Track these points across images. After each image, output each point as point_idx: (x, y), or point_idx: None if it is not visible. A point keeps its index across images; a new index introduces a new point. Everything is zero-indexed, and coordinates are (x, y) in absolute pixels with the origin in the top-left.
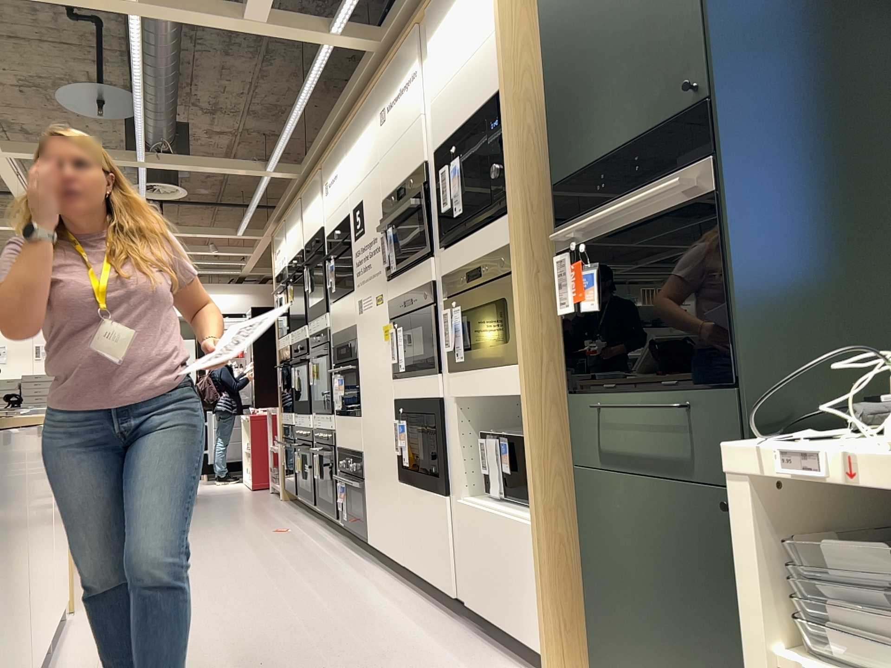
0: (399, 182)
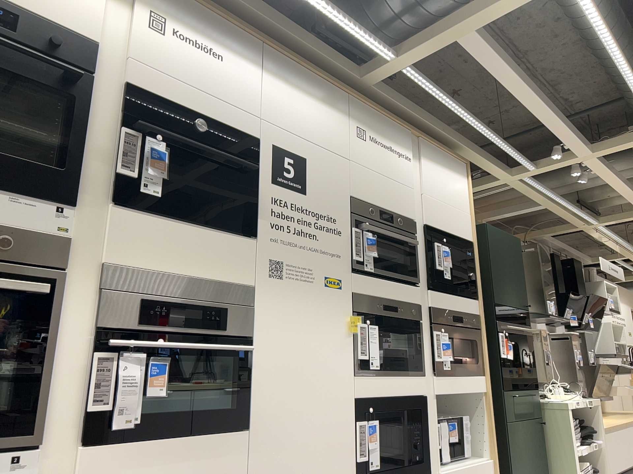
0: (382, 204)
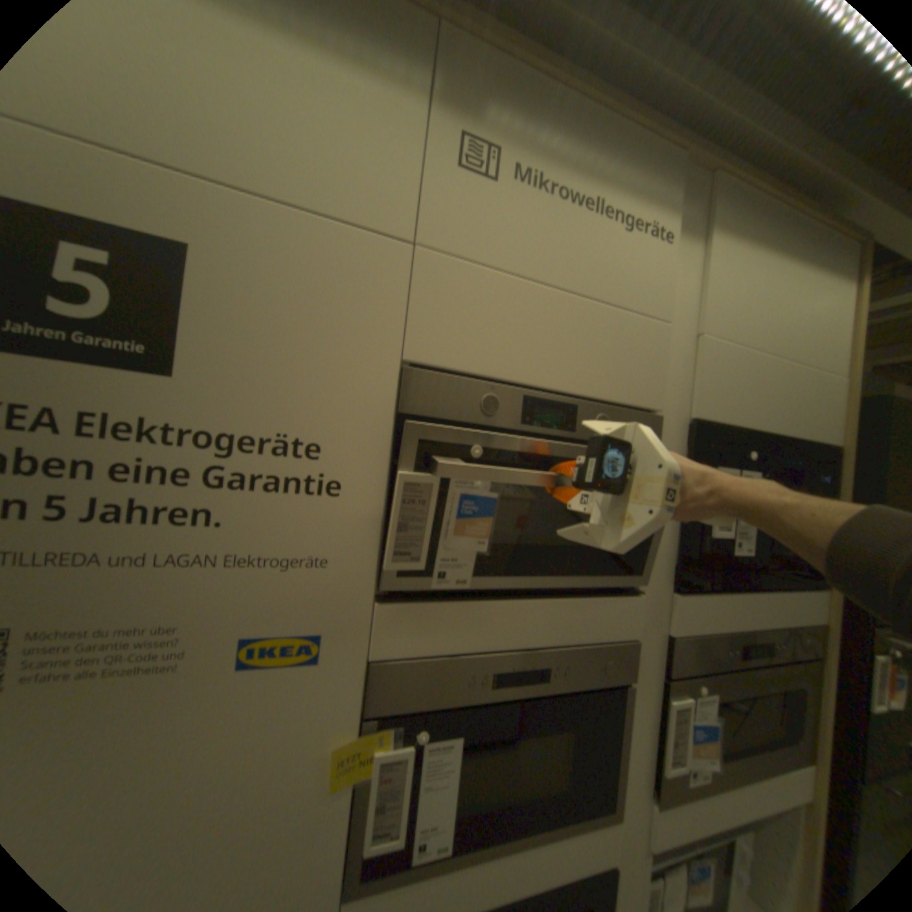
0: (535, 379)
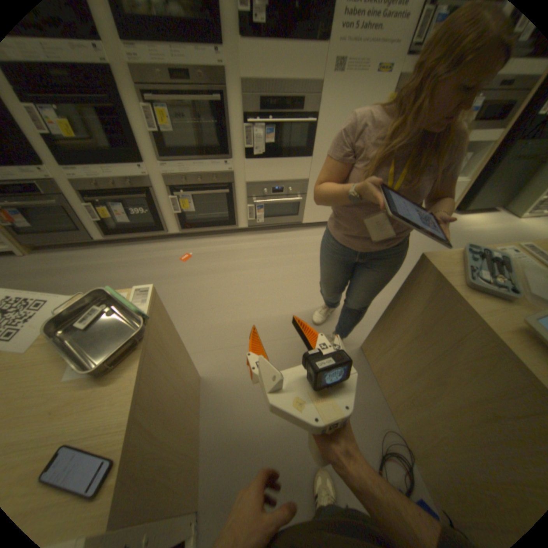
0: None
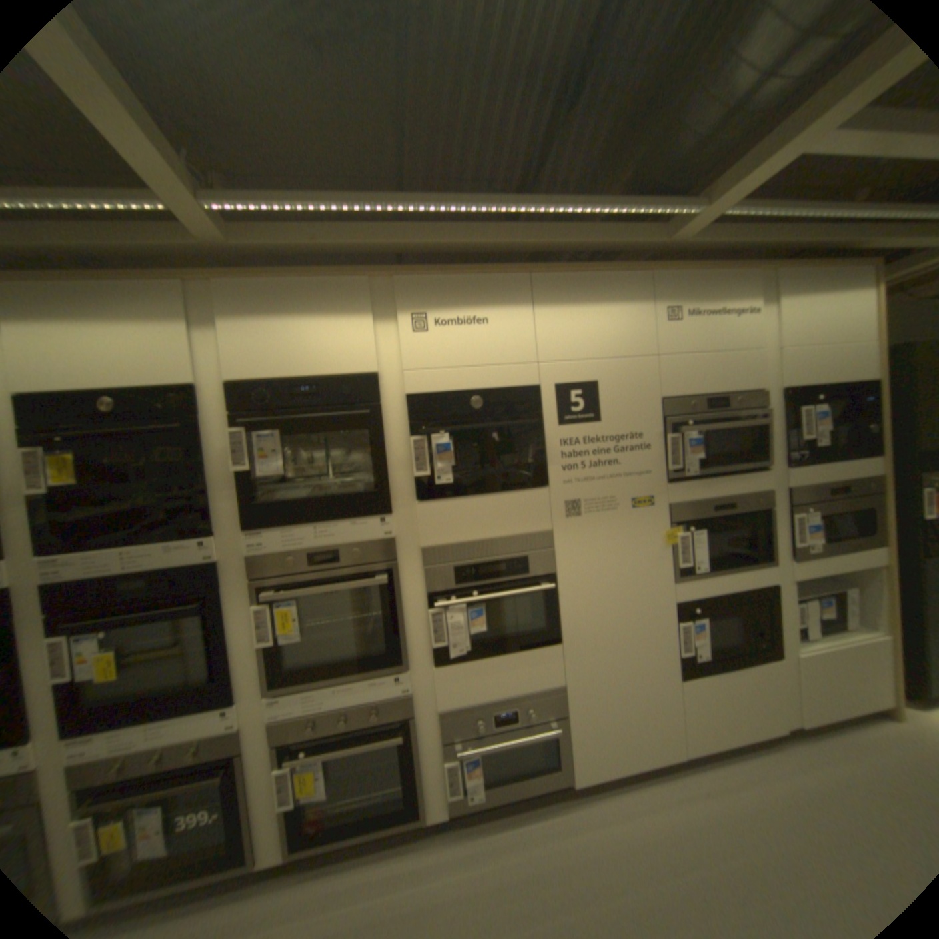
0: (709, 391)
